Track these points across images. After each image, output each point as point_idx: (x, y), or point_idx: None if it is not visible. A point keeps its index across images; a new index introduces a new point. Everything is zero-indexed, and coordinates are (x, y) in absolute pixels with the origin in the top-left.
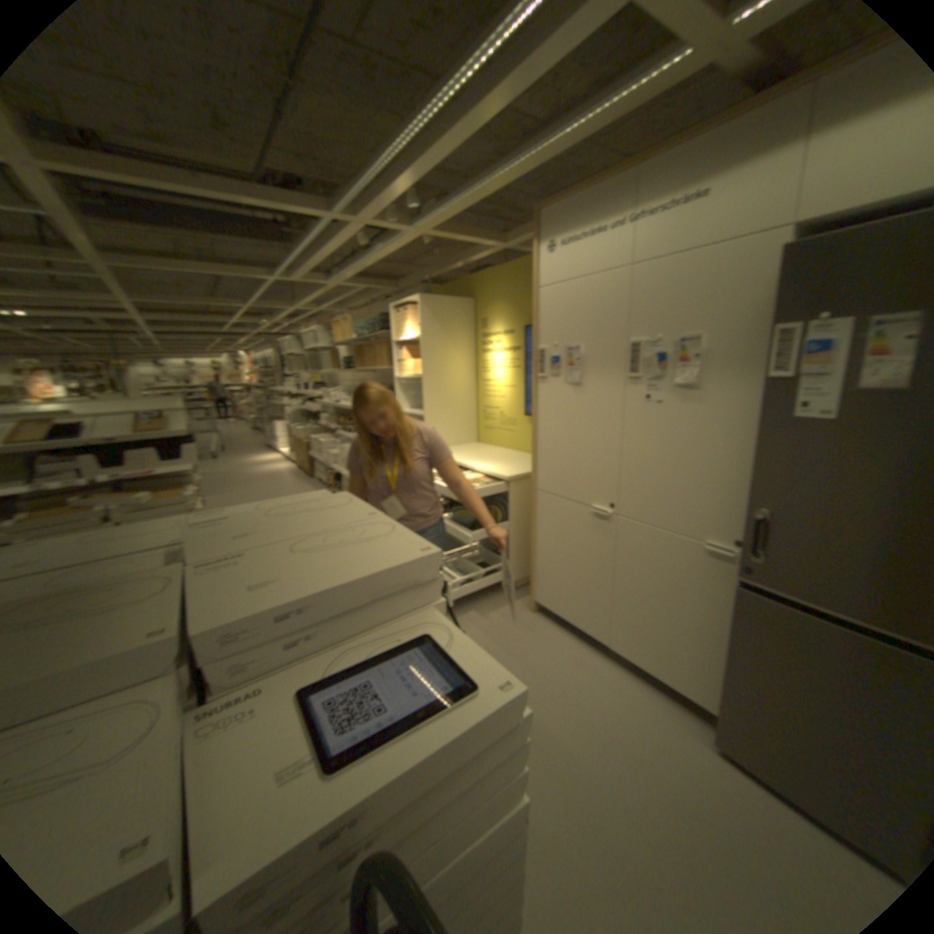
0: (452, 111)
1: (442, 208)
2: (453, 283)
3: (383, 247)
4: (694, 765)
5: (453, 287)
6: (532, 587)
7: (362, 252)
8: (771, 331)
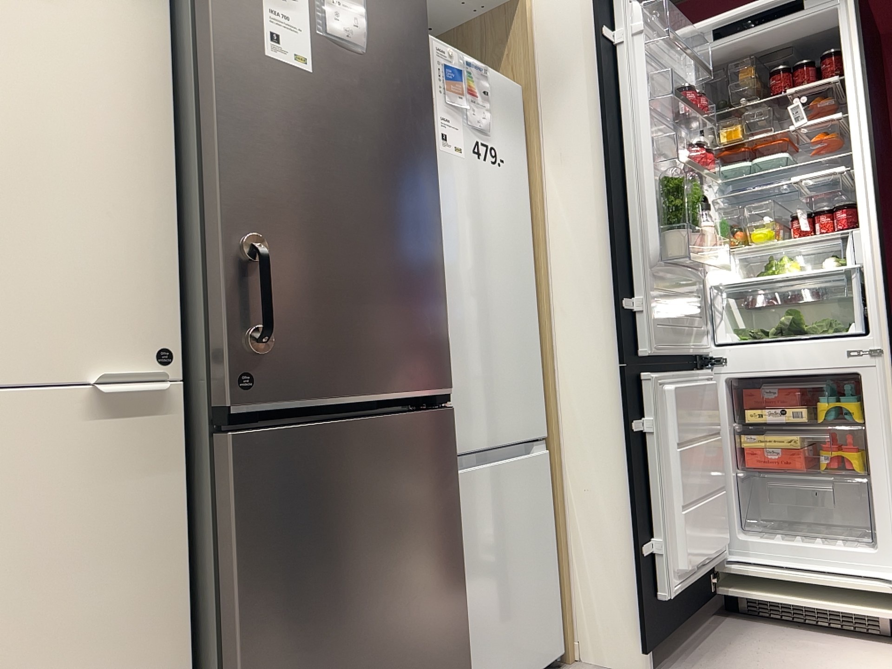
0: None
1: None
2: None
3: None
4: None
5: None
6: None
7: None
8: None
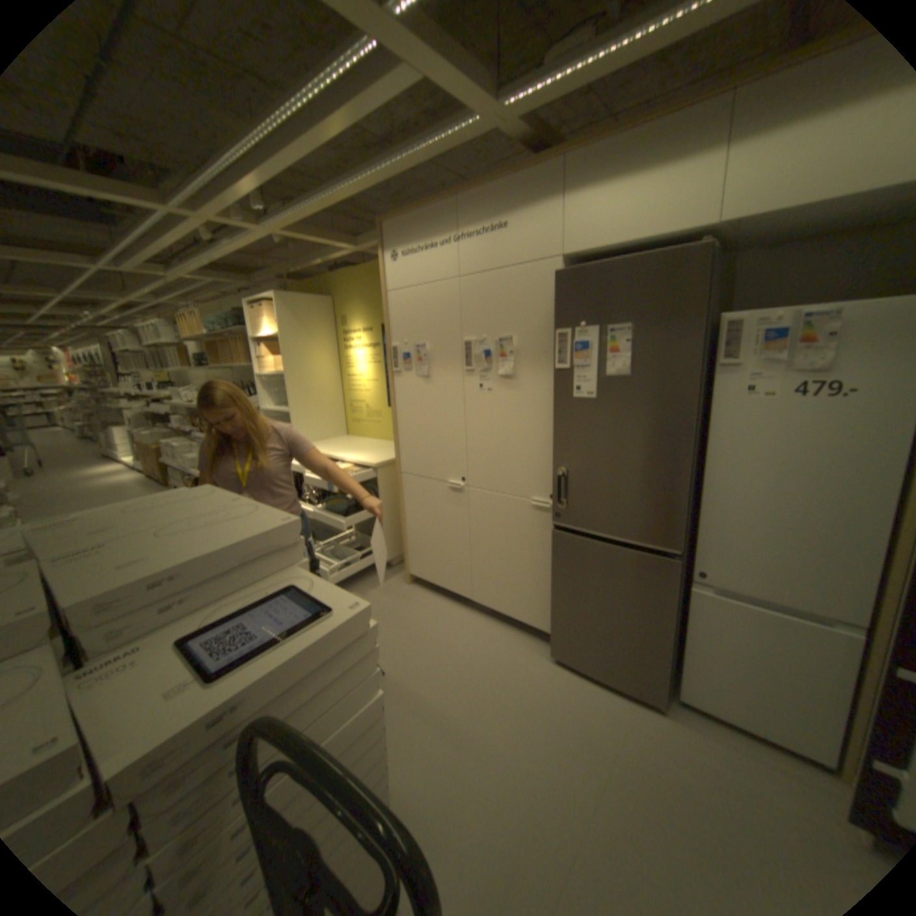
0: (285, 131)
1: (287, 211)
2: (308, 281)
3: (228, 242)
4: (535, 674)
5: (308, 285)
6: (404, 561)
7: (204, 245)
8: (555, 334)
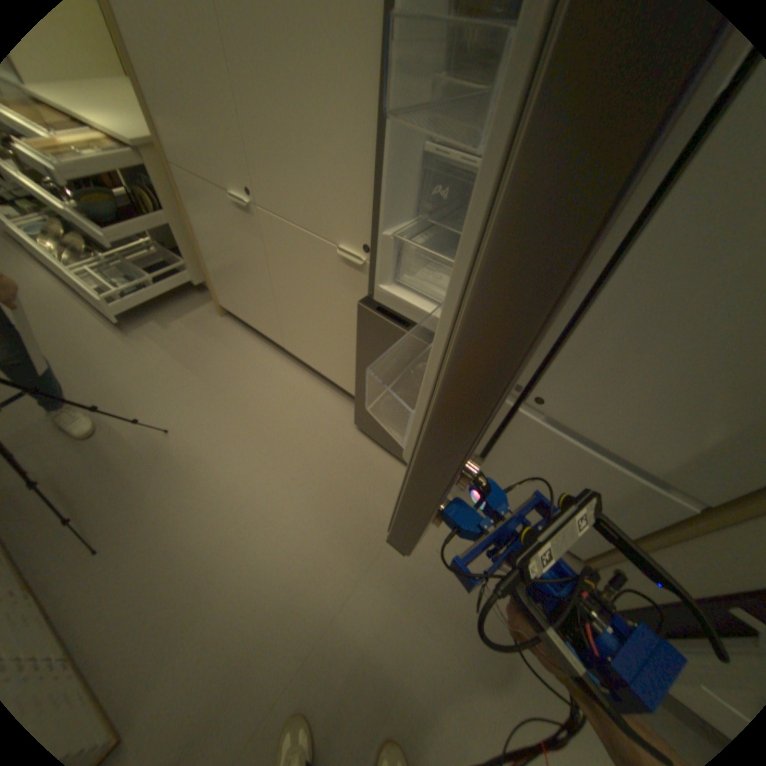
0: None
1: None
2: None
3: None
4: (334, 440)
5: None
6: (210, 290)
7: None
8: None
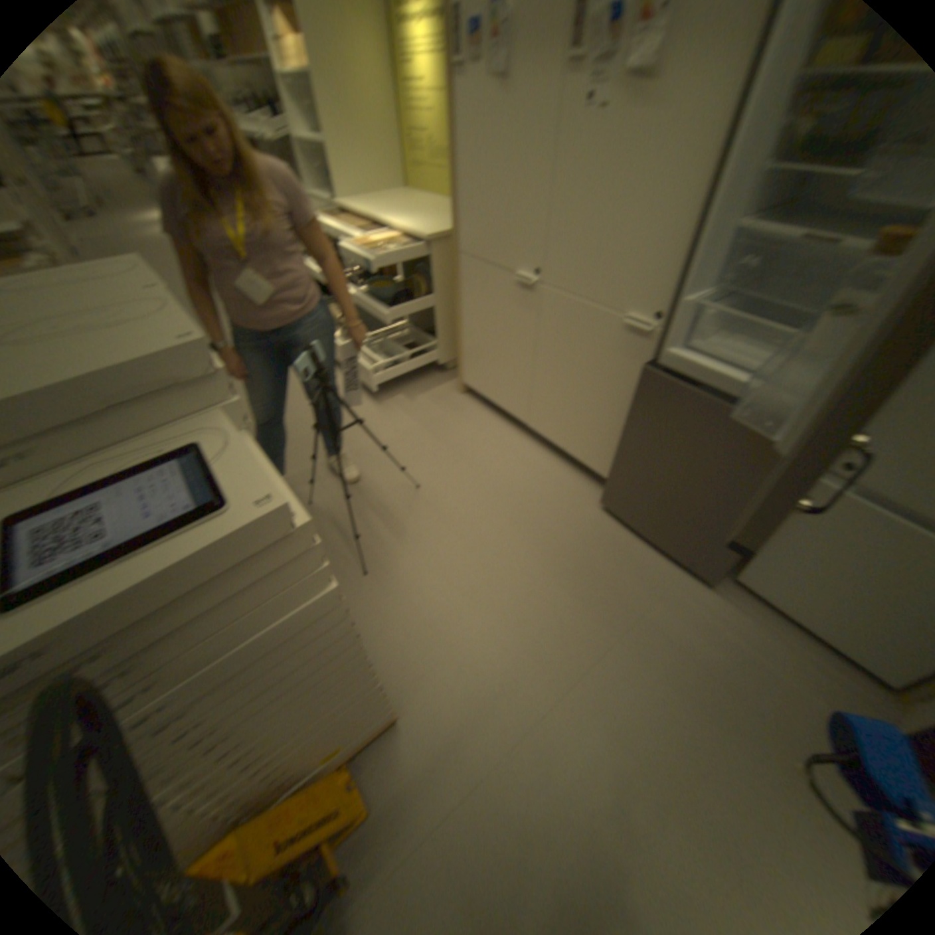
0: None
1: None
2: None
3: None
4: (580, 516)
5: None
6: (460, 367)
7: None
8: None
